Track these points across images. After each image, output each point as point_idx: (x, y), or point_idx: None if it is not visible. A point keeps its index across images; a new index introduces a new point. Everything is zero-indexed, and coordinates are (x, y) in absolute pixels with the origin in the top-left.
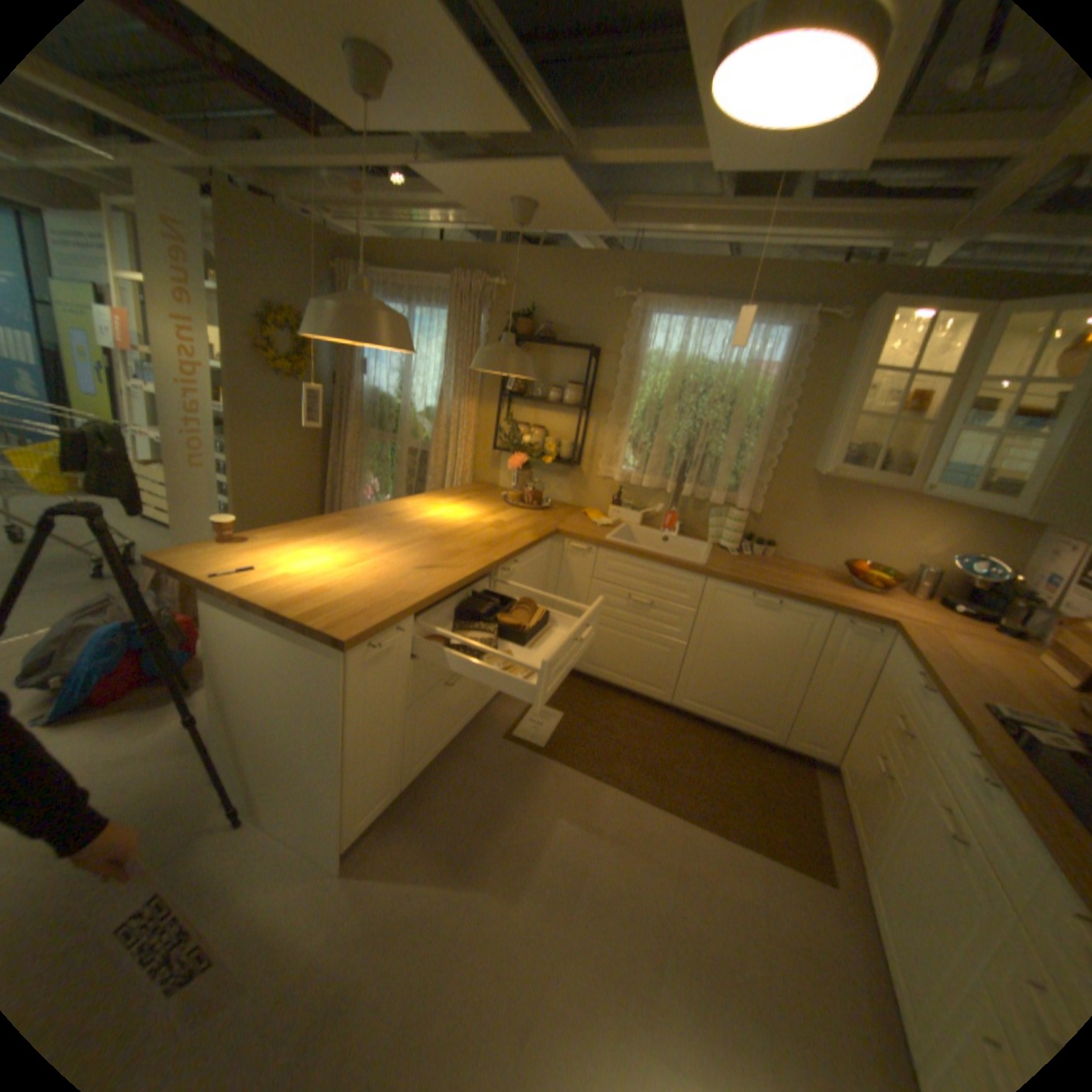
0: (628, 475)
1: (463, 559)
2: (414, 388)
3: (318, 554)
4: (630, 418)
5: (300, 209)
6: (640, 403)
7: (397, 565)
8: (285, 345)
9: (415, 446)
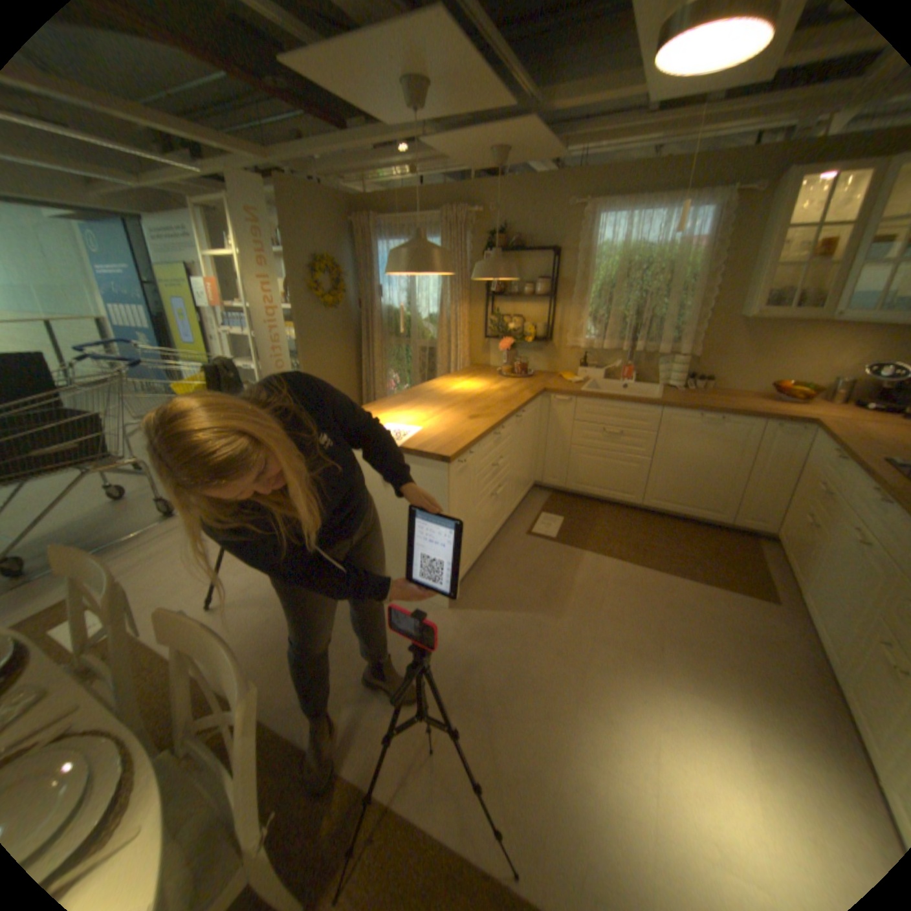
0: (590, 342)
1: (491, 411)
2: (418, 302)
3: (402, 417)
4: (589, 298)
5: (321, 181)
6: (595, 285)
7: (452, 418)
8: (325, 285)
9: (423, 345)
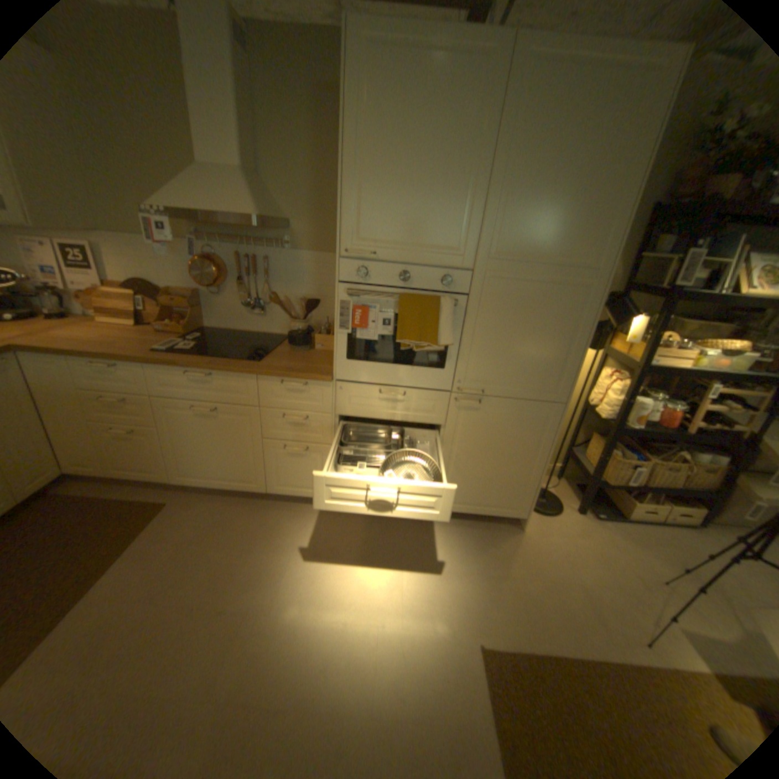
0: None
1: None
2: None
3: None
4: None
5: None
6: None
7: None
8: None
9: None
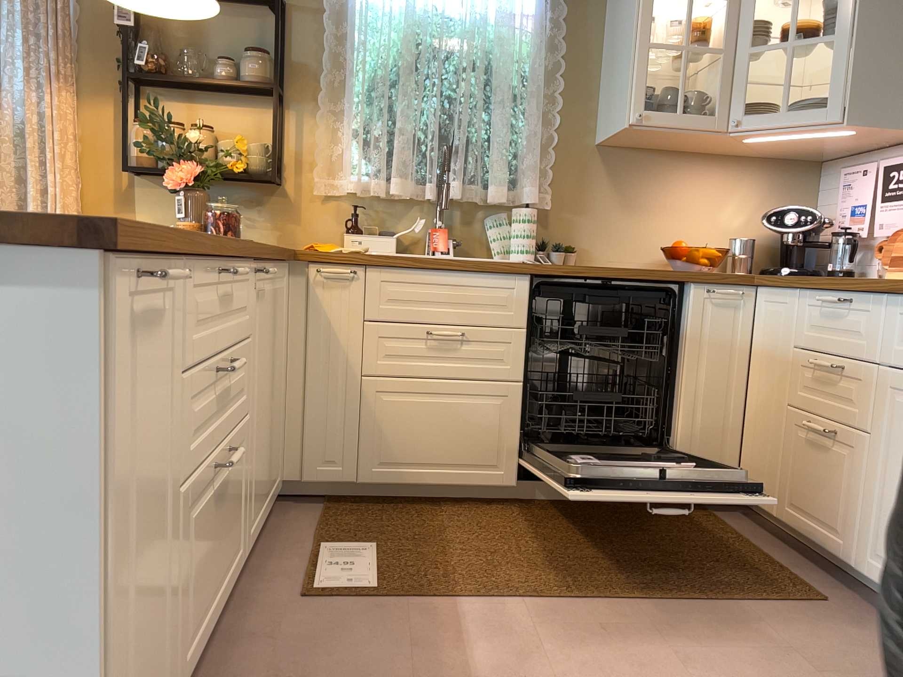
0: (364, 186)
1: None
2: None
3: None
4: (356, 97)
5: None
6: (363, 79)
7: None
8: None
9: None
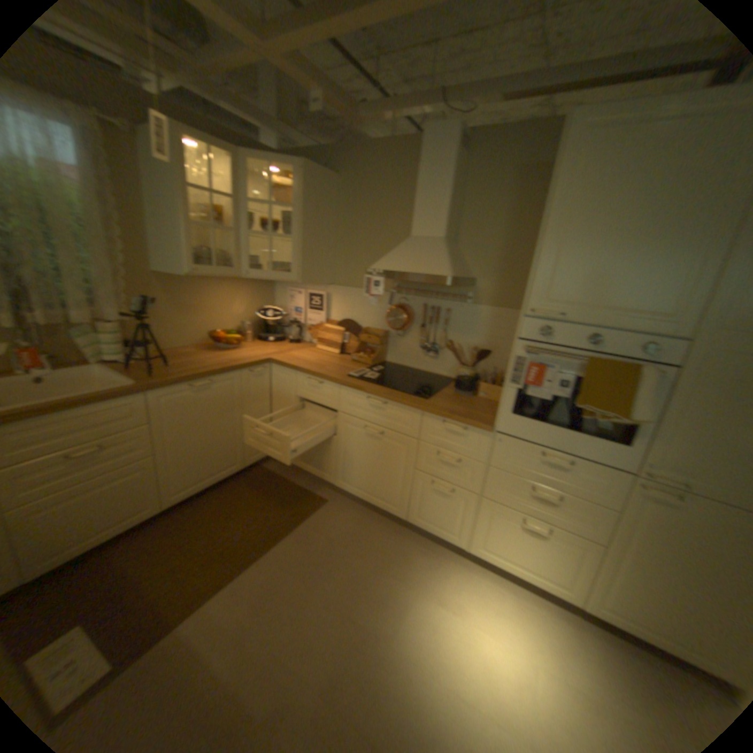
0: None
1: None
2: None
3: None
4: None
5: None
6: None
7: None
8: None
9: None
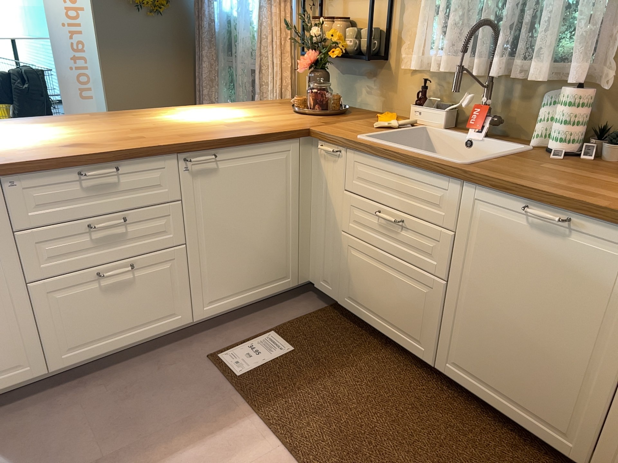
0: (434, 62)
1: (127, 143)
2: (247, 5)
3: (5, 133)
4: None
5: None
6: None
7: (50, 143)
8: None
9: (254, 67)
